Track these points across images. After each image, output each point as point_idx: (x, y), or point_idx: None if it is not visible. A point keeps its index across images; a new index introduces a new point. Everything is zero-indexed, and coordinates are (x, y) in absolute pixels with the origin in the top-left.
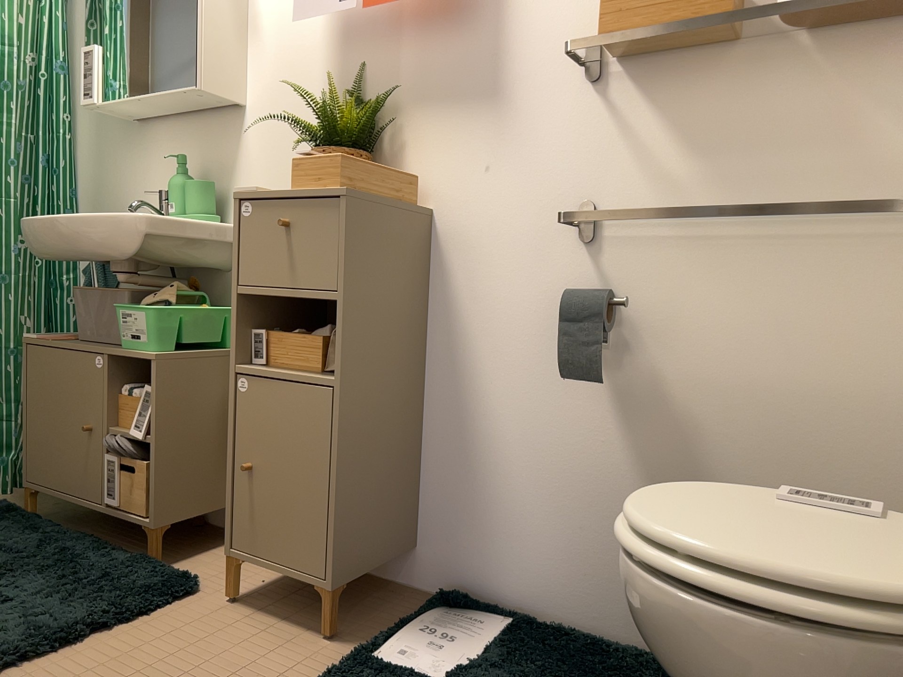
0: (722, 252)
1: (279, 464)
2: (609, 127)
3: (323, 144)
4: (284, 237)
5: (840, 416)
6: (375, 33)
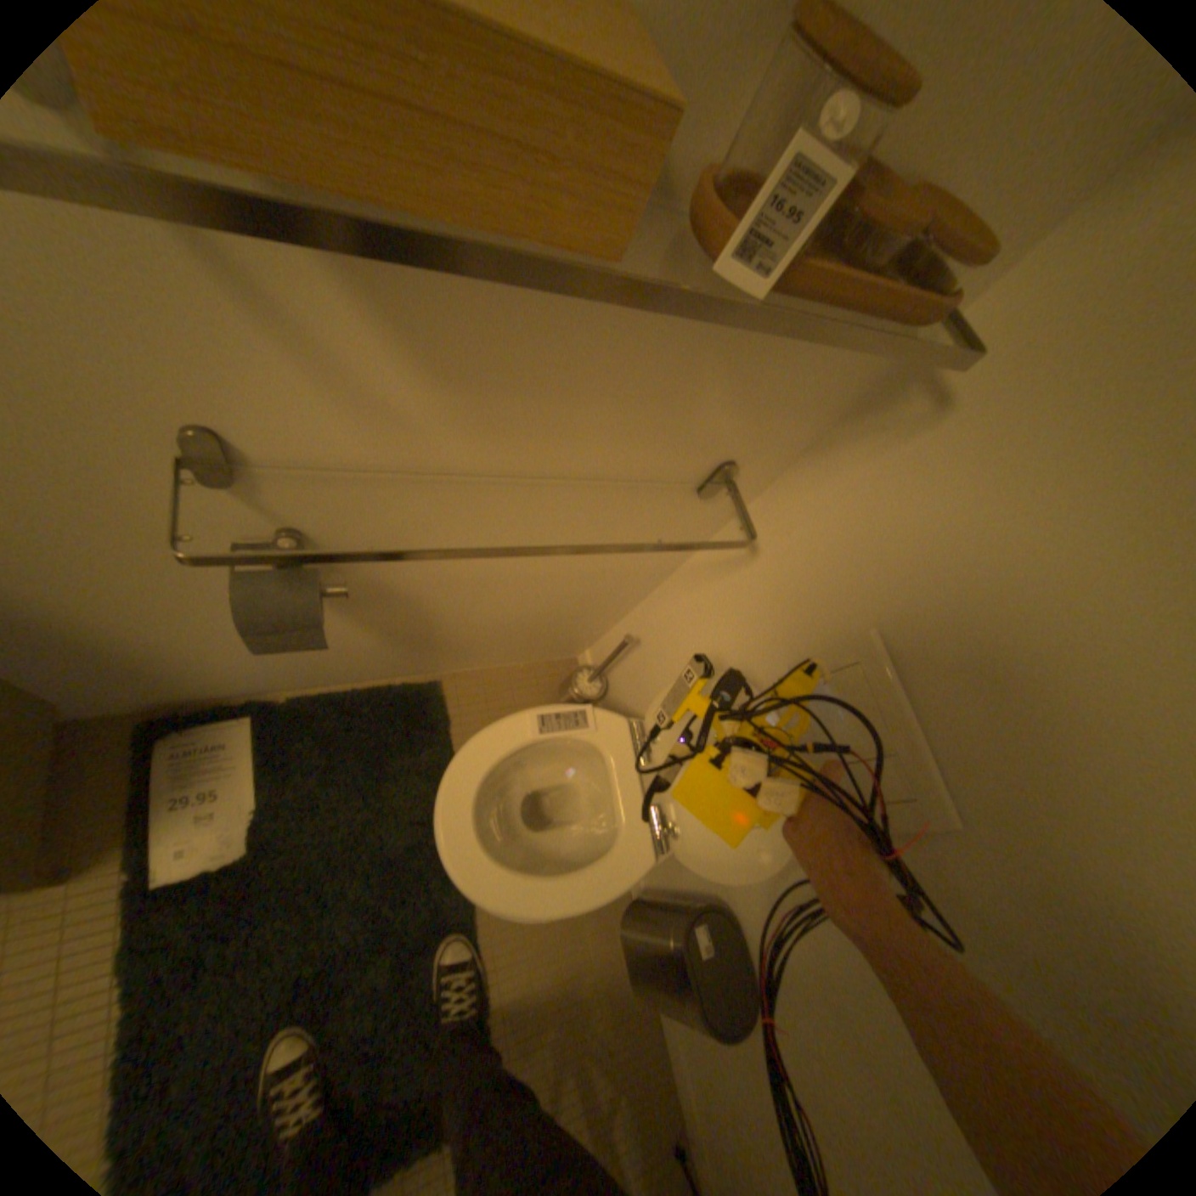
0: (480, 496)
1: None
2: (207, 274)
3: None
4: None
5: (562, 584)
6: None
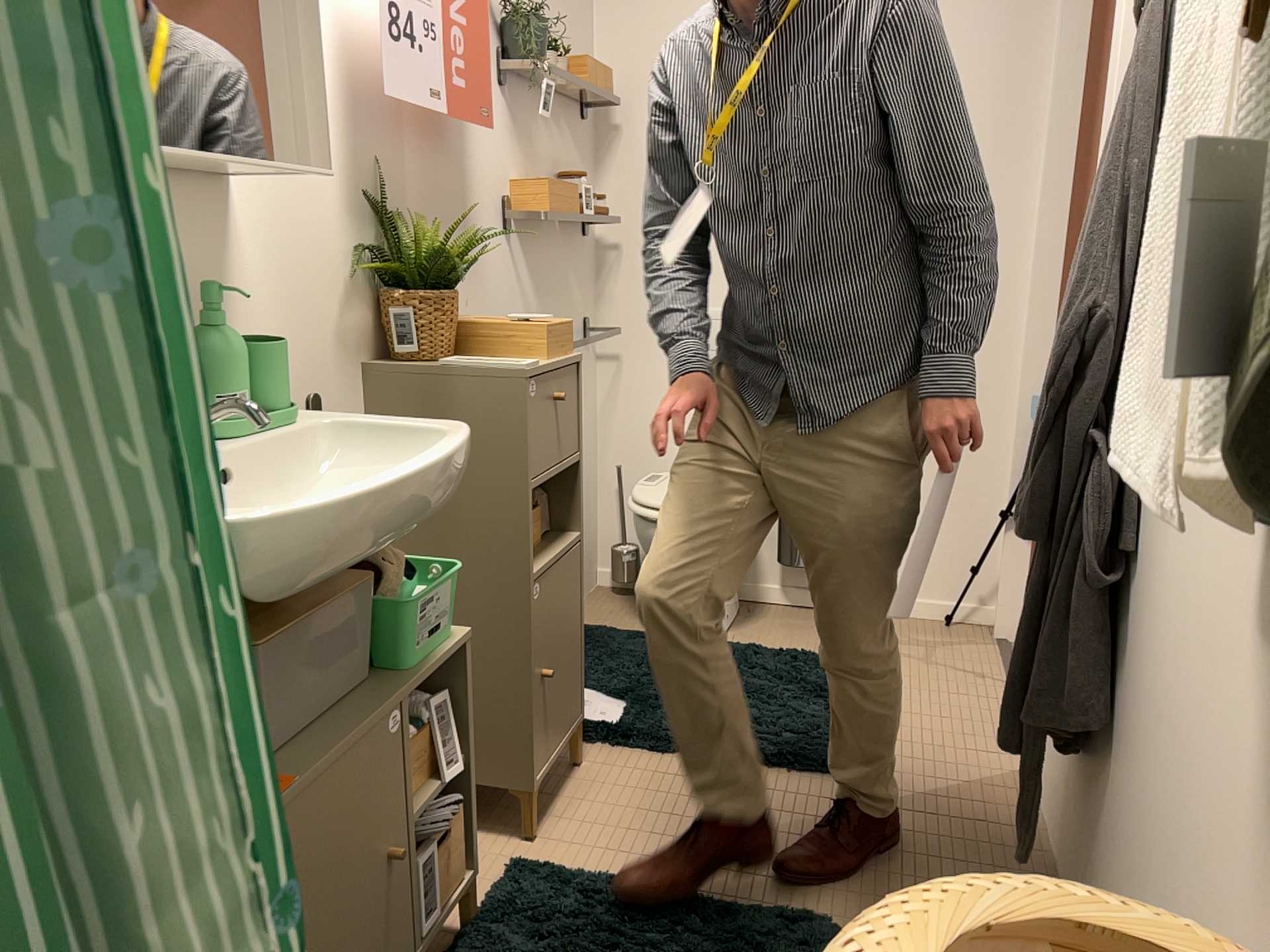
0: None
1: (559, 652)
2: (515, 271)
3: (427, 278)
4: (554, 411)
5: None
6: (383, 116)
